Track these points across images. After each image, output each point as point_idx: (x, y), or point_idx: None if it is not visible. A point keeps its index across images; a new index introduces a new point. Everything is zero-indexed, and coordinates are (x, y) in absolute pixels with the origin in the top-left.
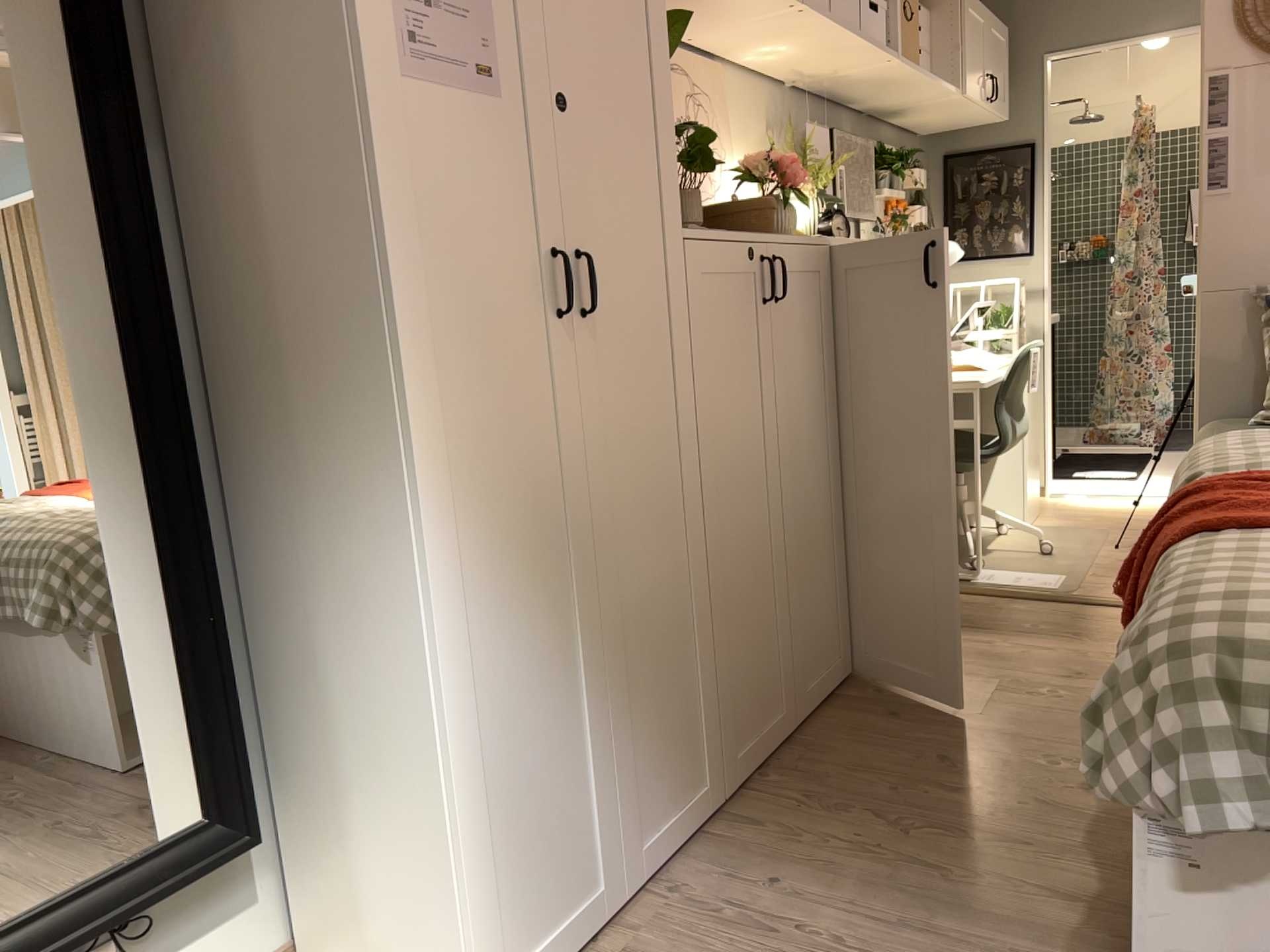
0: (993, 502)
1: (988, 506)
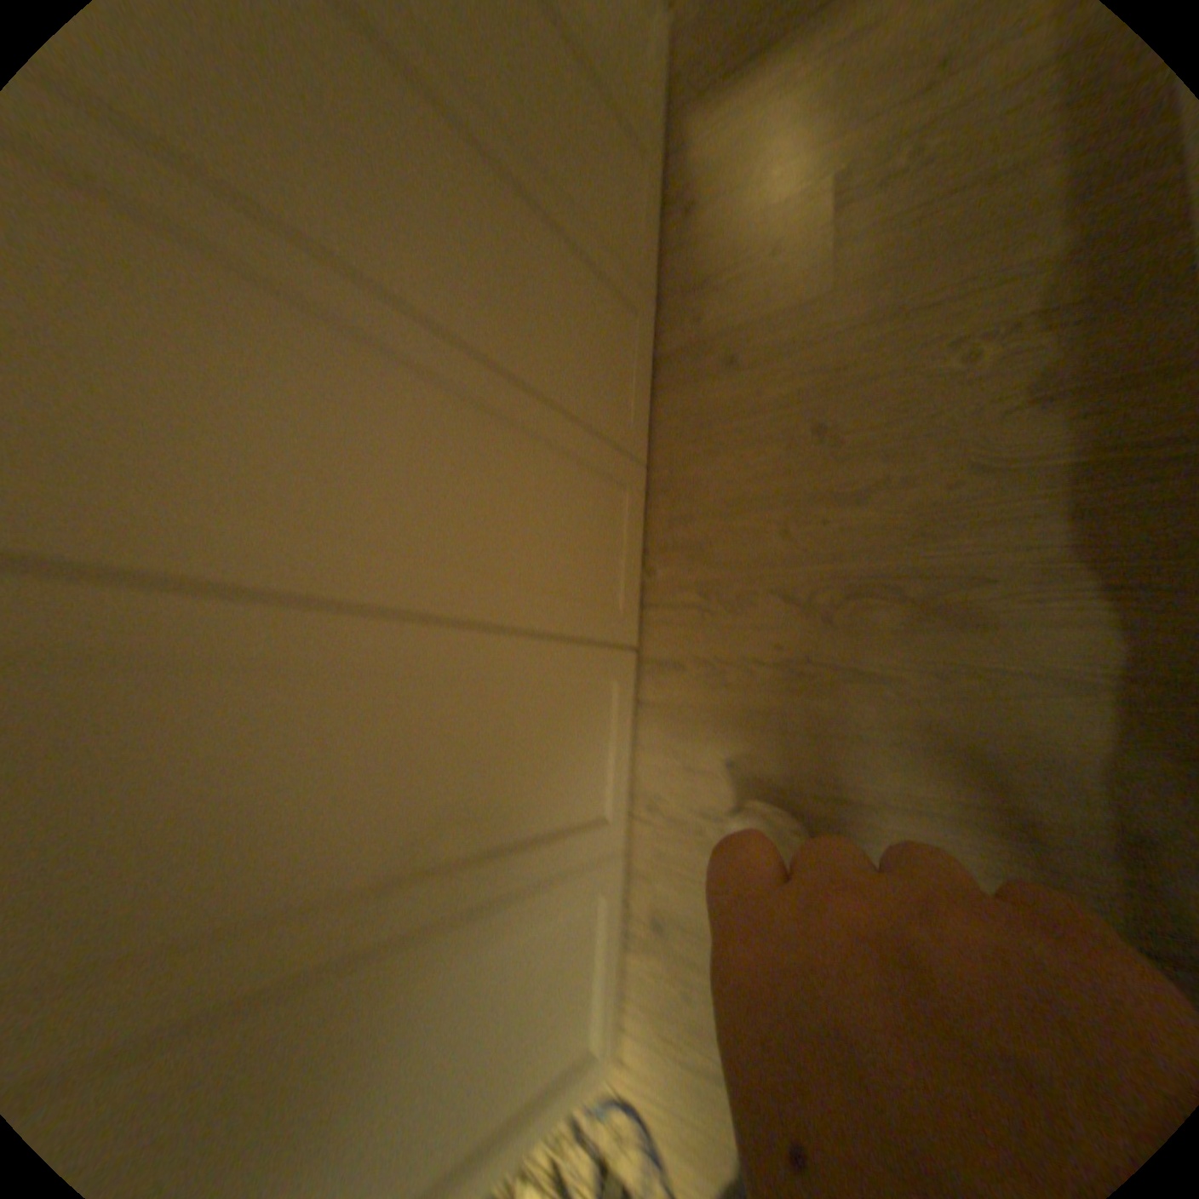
0: None
1: None
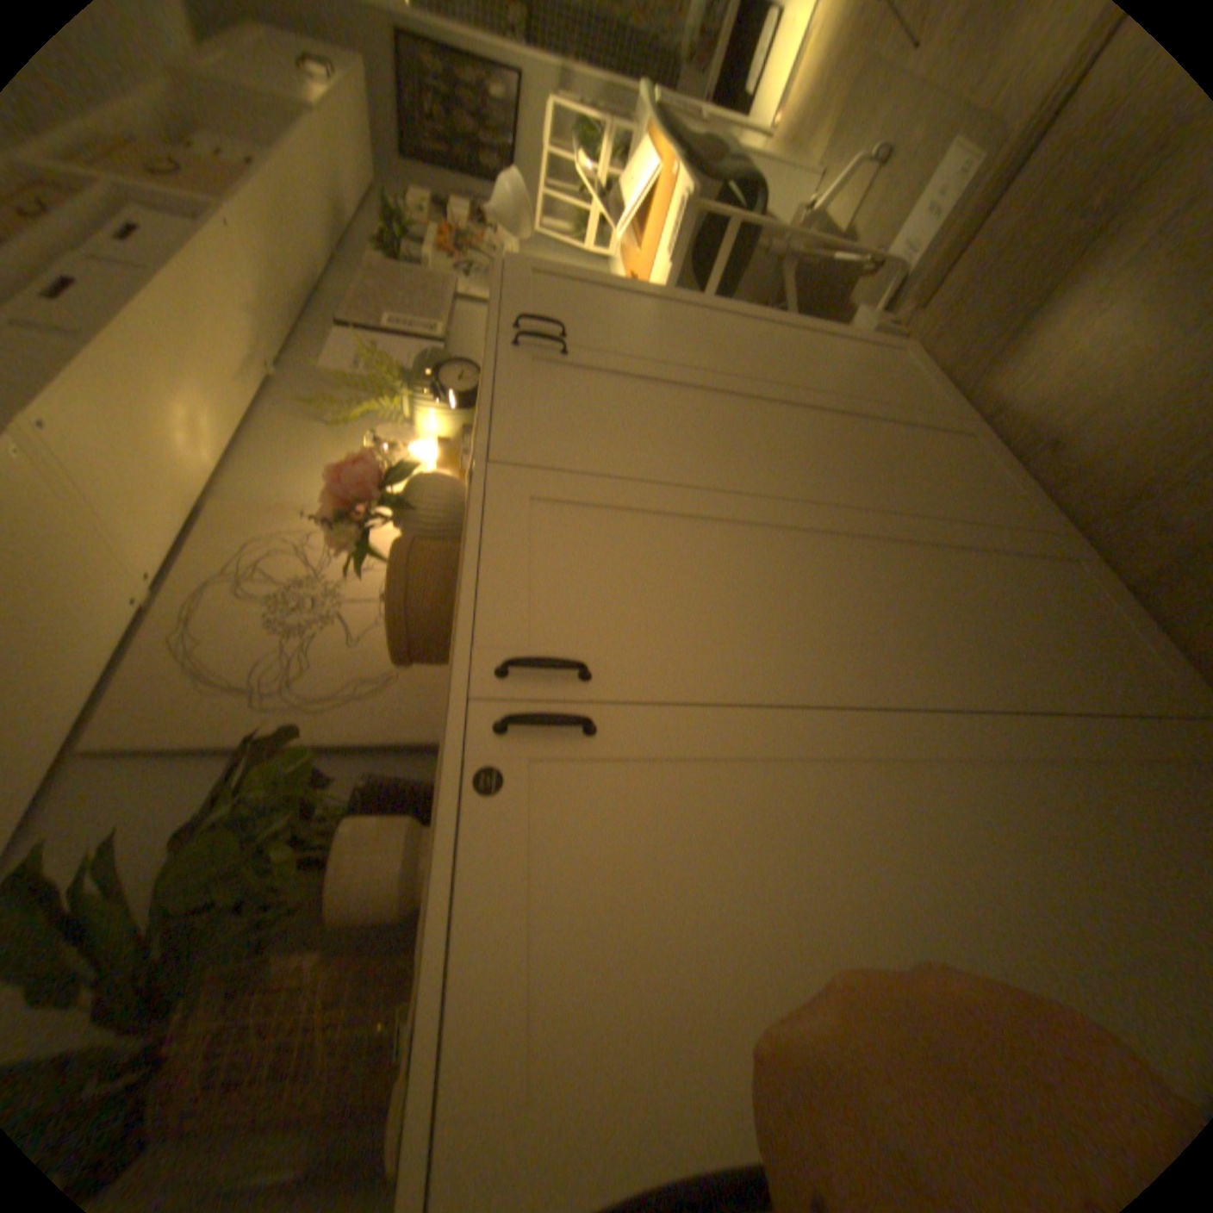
0: (784, 199)
1: (796, 208)
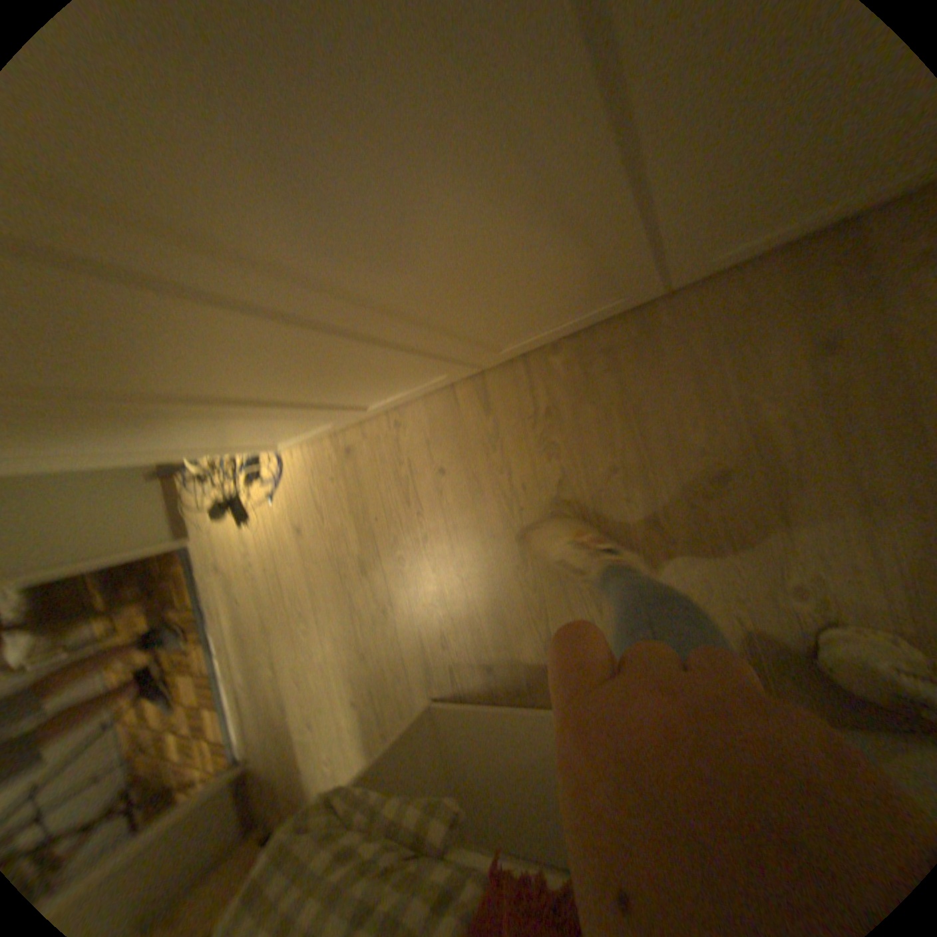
0: None
1: None
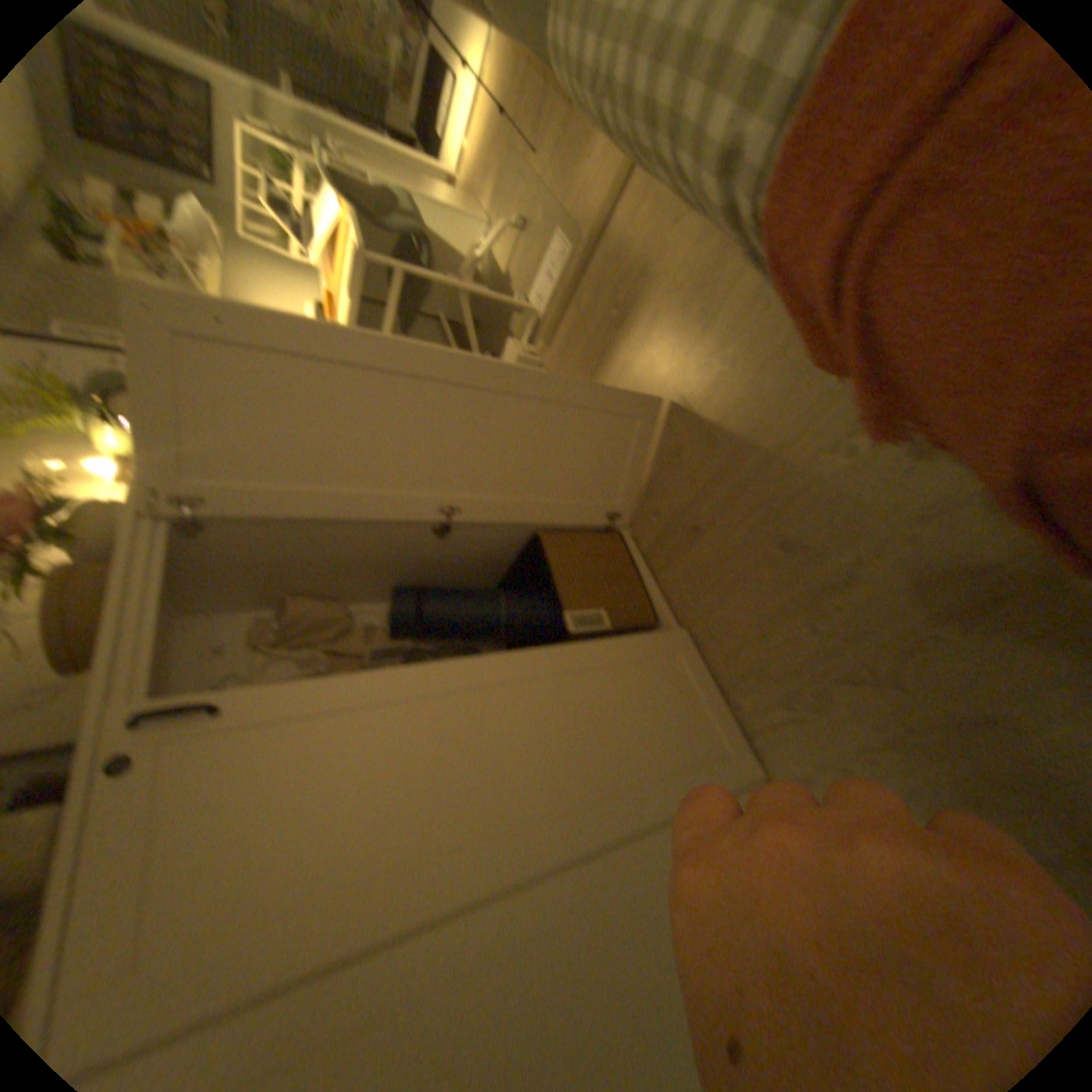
0: (460, 236)
1: (466, 248)
